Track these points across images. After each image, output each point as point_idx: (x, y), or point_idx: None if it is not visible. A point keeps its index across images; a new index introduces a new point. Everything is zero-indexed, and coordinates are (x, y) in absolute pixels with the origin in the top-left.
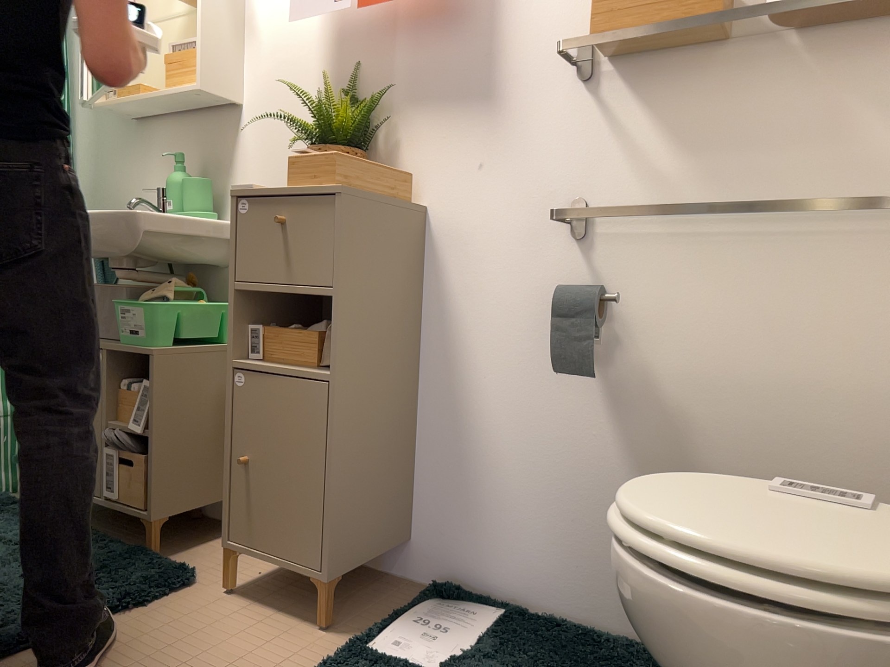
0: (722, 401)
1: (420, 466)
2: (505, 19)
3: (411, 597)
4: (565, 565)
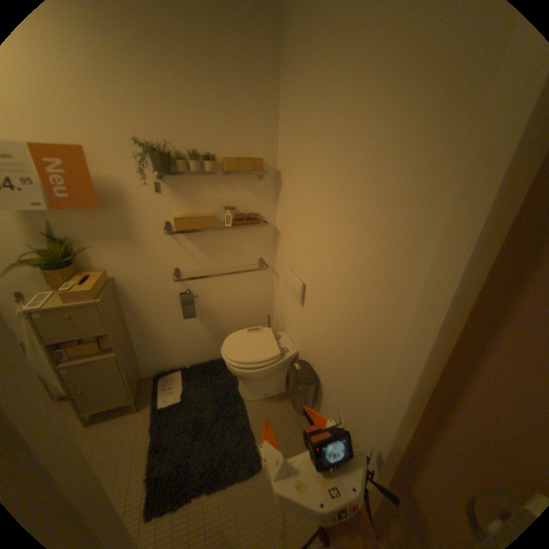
0: (223, 308)
1: (137, 351)
2: (130, 211)
3: (149, 384)
4: (192, 353)
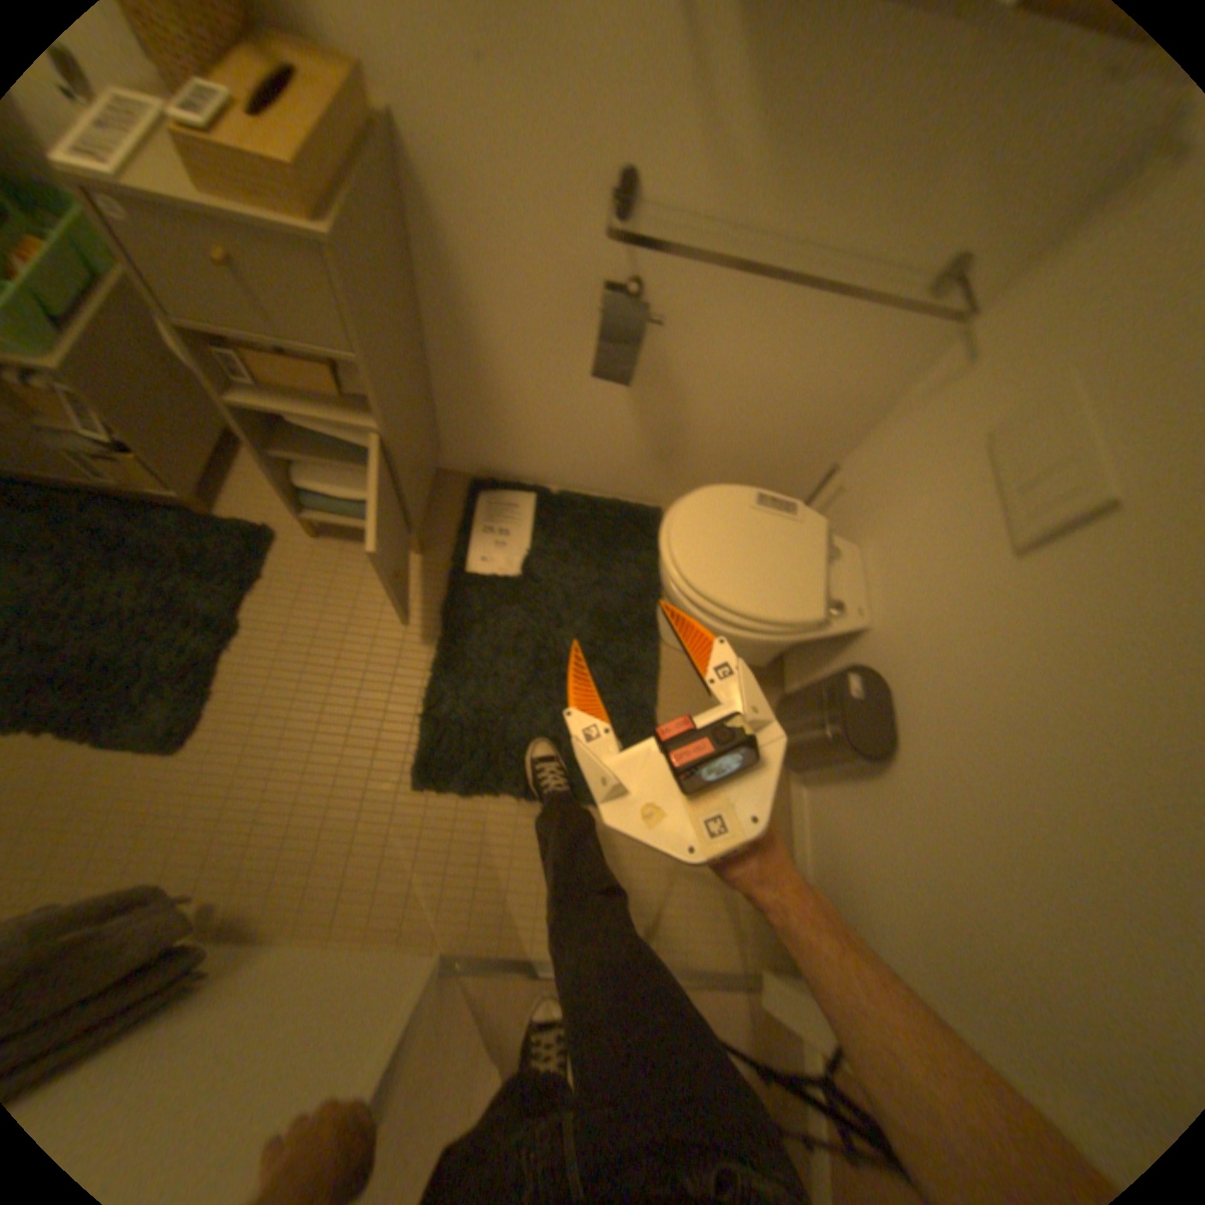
0: (721, 386)
1: (445, 405)
2: None
3: (461, 493)
4: (579, 466)
